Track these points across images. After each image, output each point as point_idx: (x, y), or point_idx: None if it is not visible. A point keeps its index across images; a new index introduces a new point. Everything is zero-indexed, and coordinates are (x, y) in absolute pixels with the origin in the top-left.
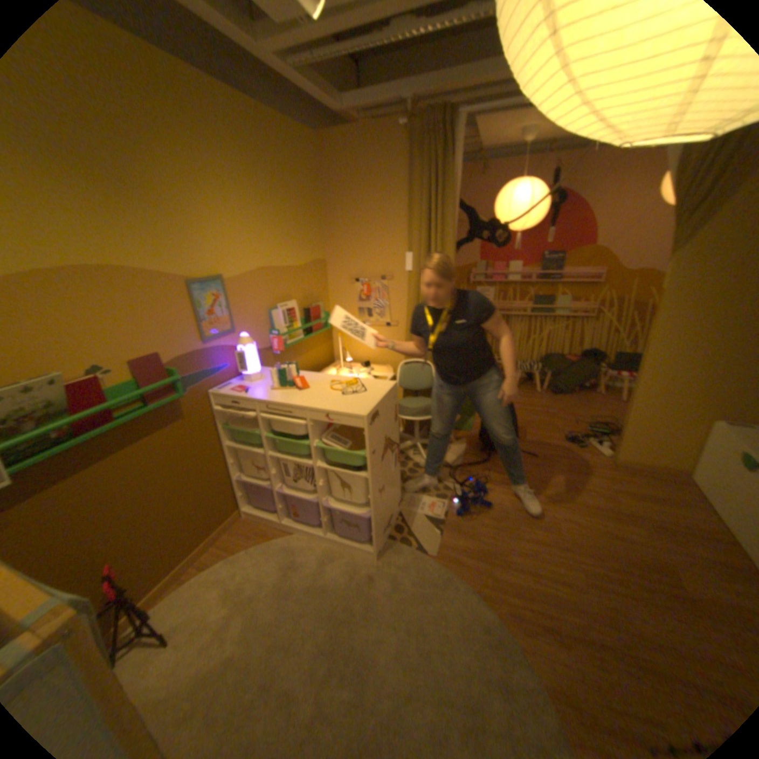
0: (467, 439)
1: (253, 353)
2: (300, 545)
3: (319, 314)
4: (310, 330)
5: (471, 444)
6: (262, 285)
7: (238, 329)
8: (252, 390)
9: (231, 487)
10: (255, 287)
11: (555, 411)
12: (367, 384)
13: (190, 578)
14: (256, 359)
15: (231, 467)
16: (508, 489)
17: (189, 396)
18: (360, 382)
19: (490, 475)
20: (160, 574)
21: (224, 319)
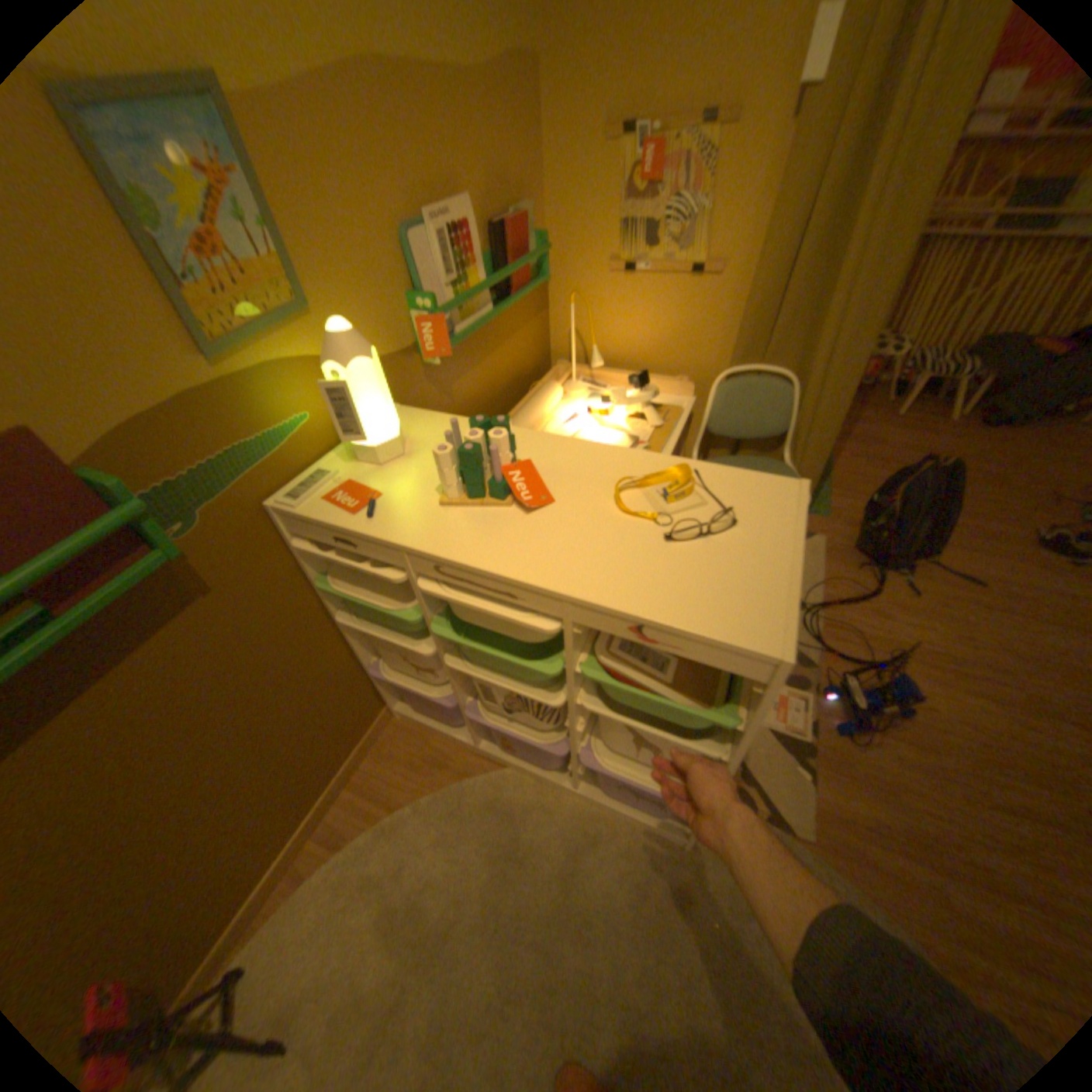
0: (826, 537)
1: (378, 384)
2: (523, 796)
3: (527, 241)
4: (508, 286)
5: (836, 548)
6: (373, 136)
7: (321, 300)
8: (388, 504)
9: (367, 675)
10: (351, 140)
11: (999, 468)
12: (724, 488)
13: (312, 866)
14: (388, 398)
15: (362, 647)
16: (939, 668)
17: (212, 527)
18: (698, 481)
19: (892, 629)
20: (248, 880)
21: (268, 267)
